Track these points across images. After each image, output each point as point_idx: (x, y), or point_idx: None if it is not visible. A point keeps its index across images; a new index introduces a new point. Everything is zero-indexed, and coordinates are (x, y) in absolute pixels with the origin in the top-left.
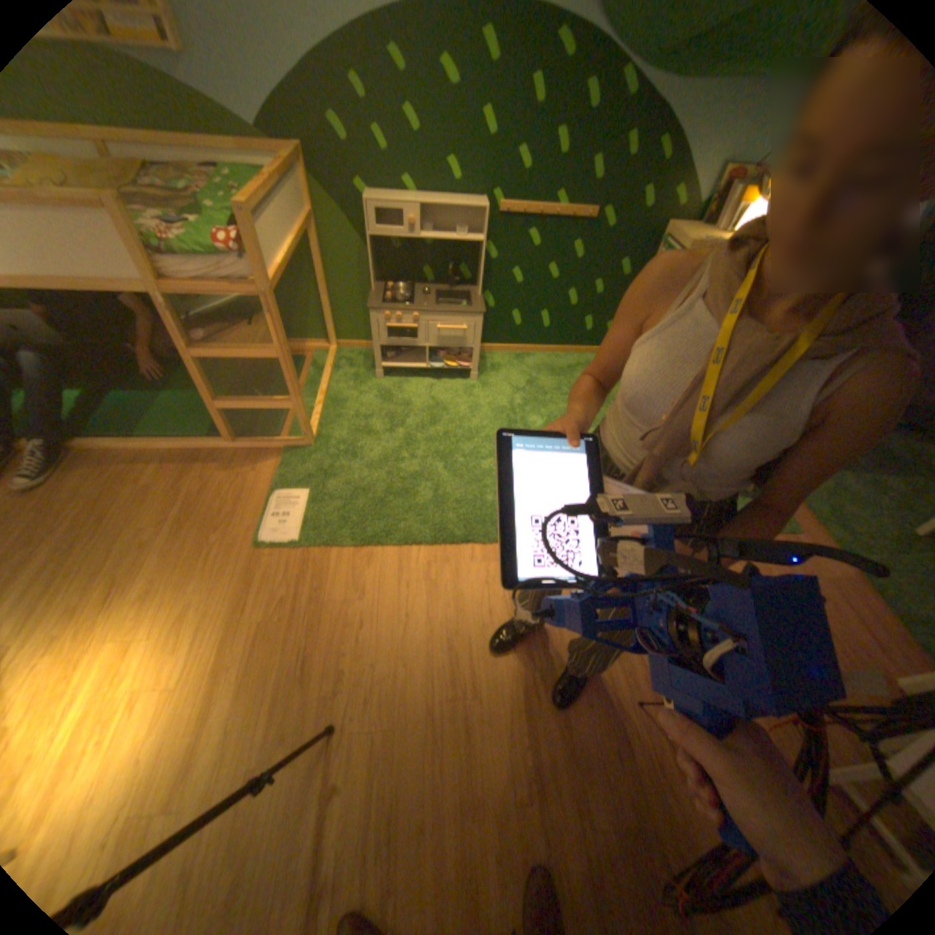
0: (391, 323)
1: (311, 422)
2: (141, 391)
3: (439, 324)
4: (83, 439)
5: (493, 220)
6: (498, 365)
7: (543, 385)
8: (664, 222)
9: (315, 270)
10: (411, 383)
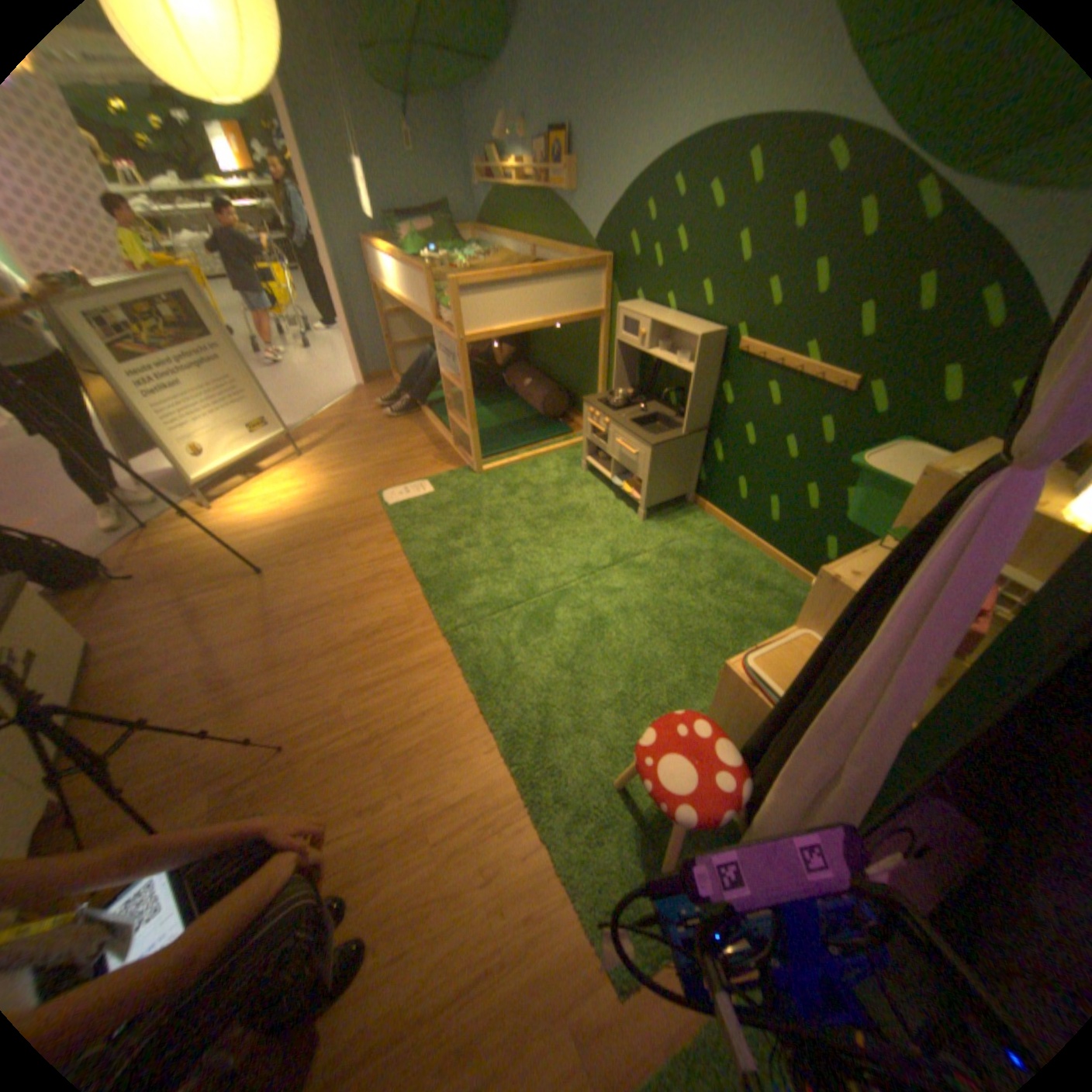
0: (593, 421)
1: (498, 465)
2: (479, 404)
3: (620, 440)
4: (427, 411)
5: (732, 358)
6: (691, 529)
7: (694, 573)
8: (980, 436)
9: (598, 363)
10: (596, 489)
